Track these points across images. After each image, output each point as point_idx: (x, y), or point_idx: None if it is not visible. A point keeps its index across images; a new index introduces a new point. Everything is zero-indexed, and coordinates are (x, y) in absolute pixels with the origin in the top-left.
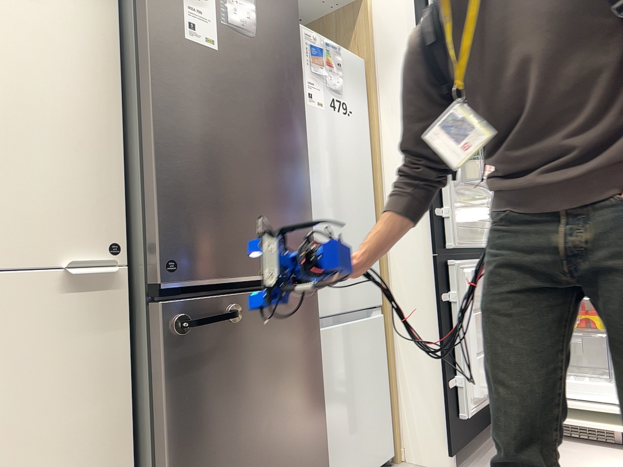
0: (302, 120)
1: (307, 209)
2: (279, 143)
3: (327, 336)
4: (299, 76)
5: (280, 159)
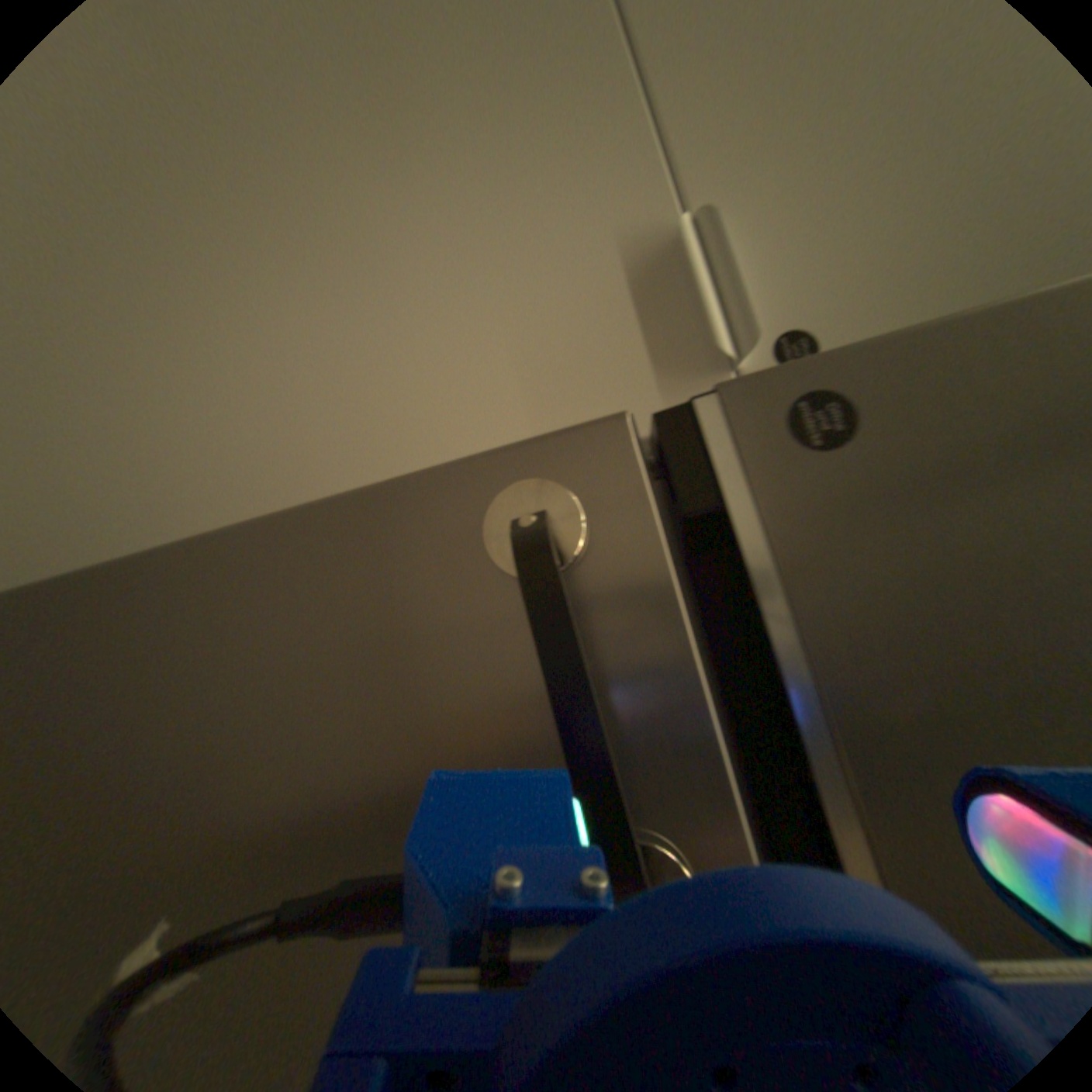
0: None
1: None
2: None
3: None
4: None
5: None
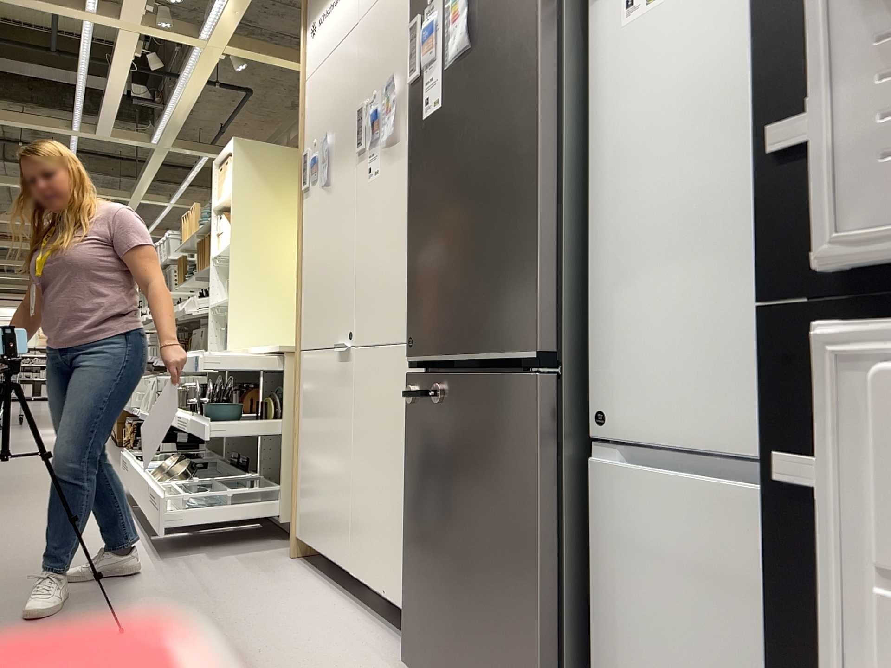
0: (533, 104)
1: (532, 251)
2: (495, 168)
3: (643, 488)
4: (534, 31)
5: (495, 191)
